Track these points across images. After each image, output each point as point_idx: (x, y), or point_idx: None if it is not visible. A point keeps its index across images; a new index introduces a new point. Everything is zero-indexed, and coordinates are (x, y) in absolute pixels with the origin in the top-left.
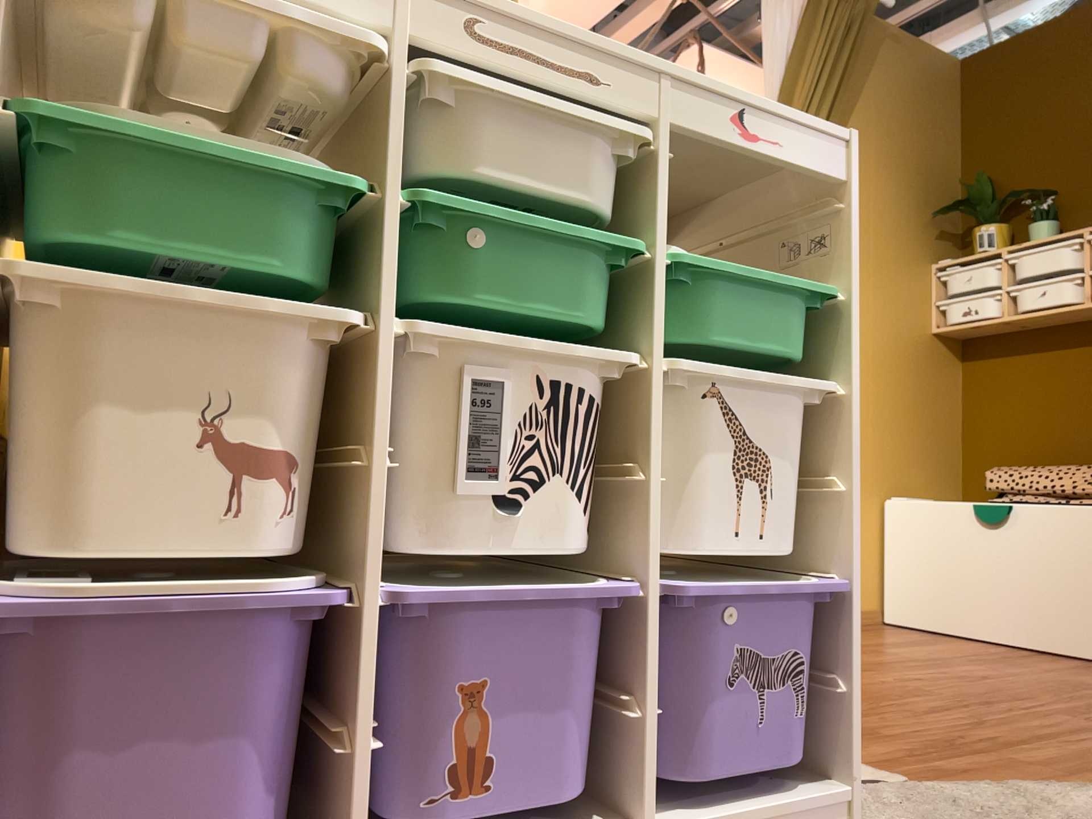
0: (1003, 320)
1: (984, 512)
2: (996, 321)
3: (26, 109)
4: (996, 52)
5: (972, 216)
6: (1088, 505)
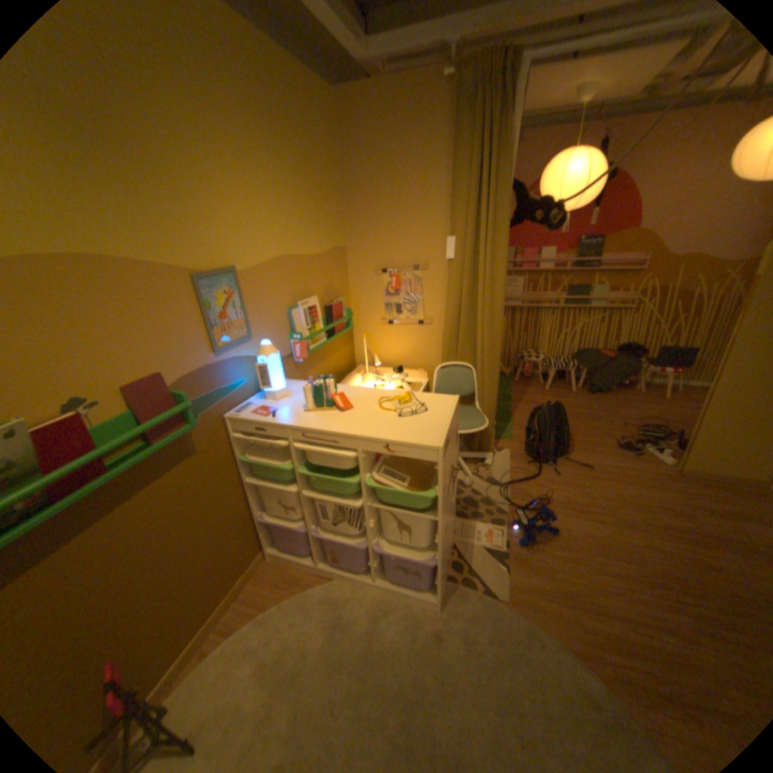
0: None
1: None
2: None
3: (241, 456)
4: None
5: None
6: None
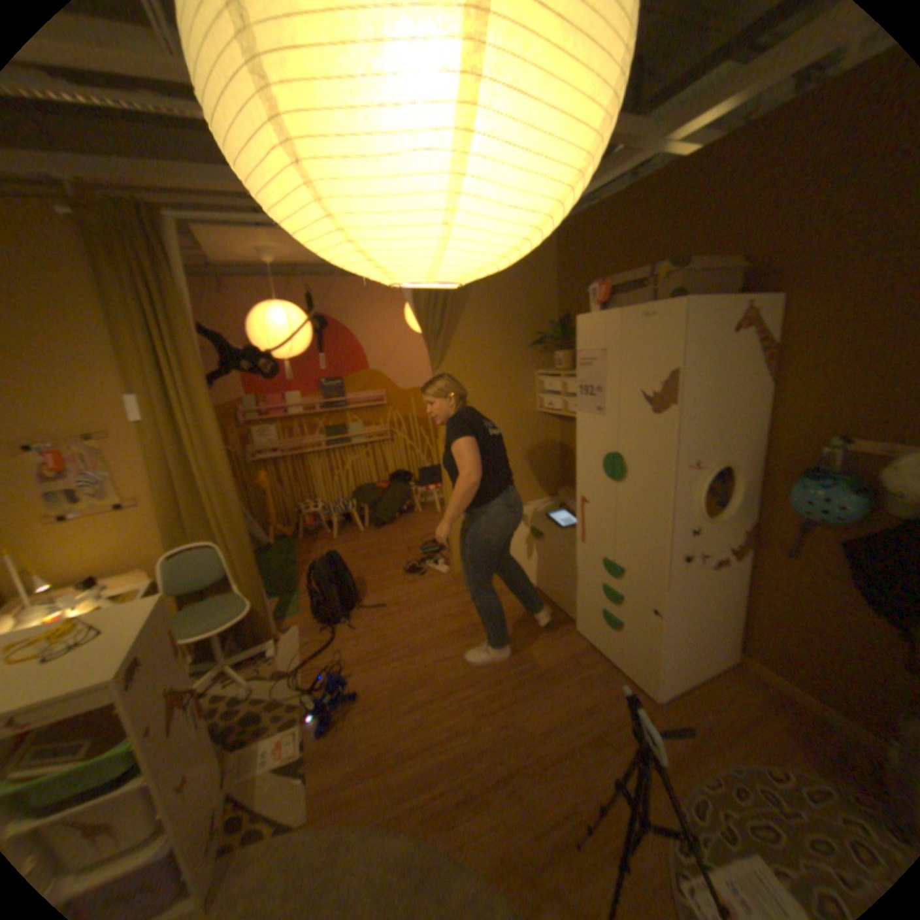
0: (565, 415)
1: (535, 537)
2: (563, 415)
3: None
4: (576, 217)
5: (557, 343)
6: (572, 548)
